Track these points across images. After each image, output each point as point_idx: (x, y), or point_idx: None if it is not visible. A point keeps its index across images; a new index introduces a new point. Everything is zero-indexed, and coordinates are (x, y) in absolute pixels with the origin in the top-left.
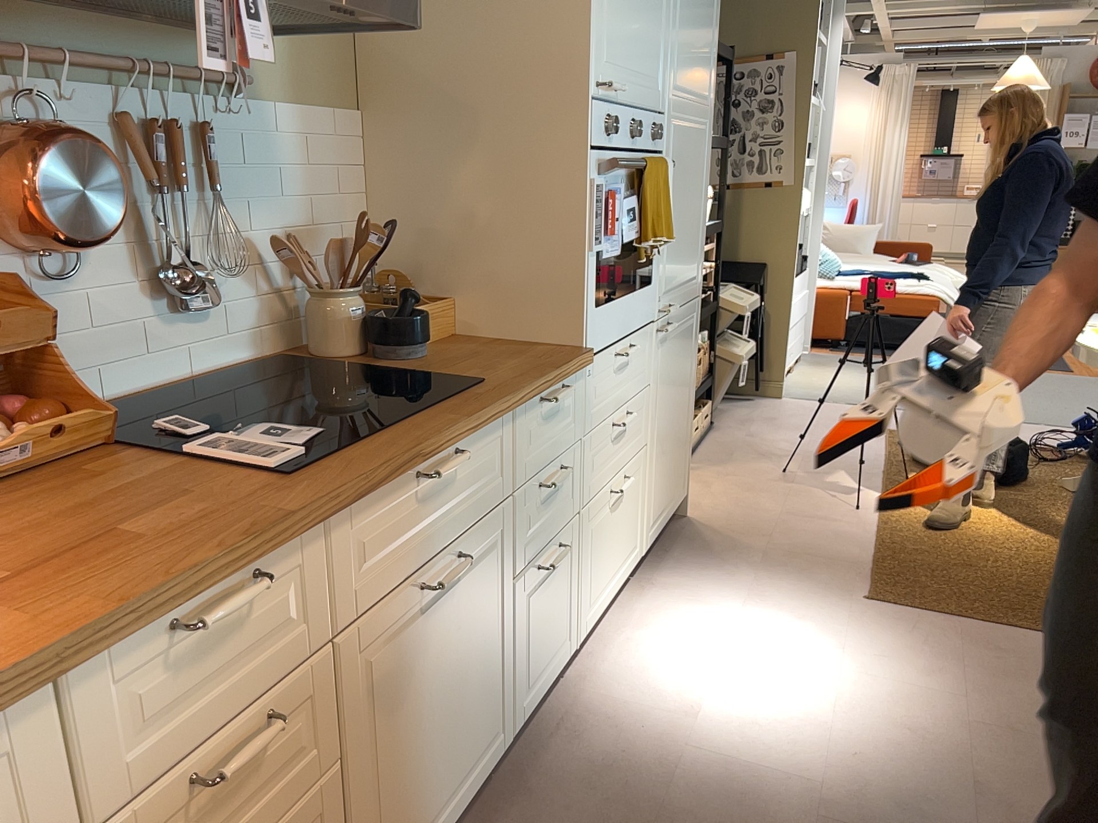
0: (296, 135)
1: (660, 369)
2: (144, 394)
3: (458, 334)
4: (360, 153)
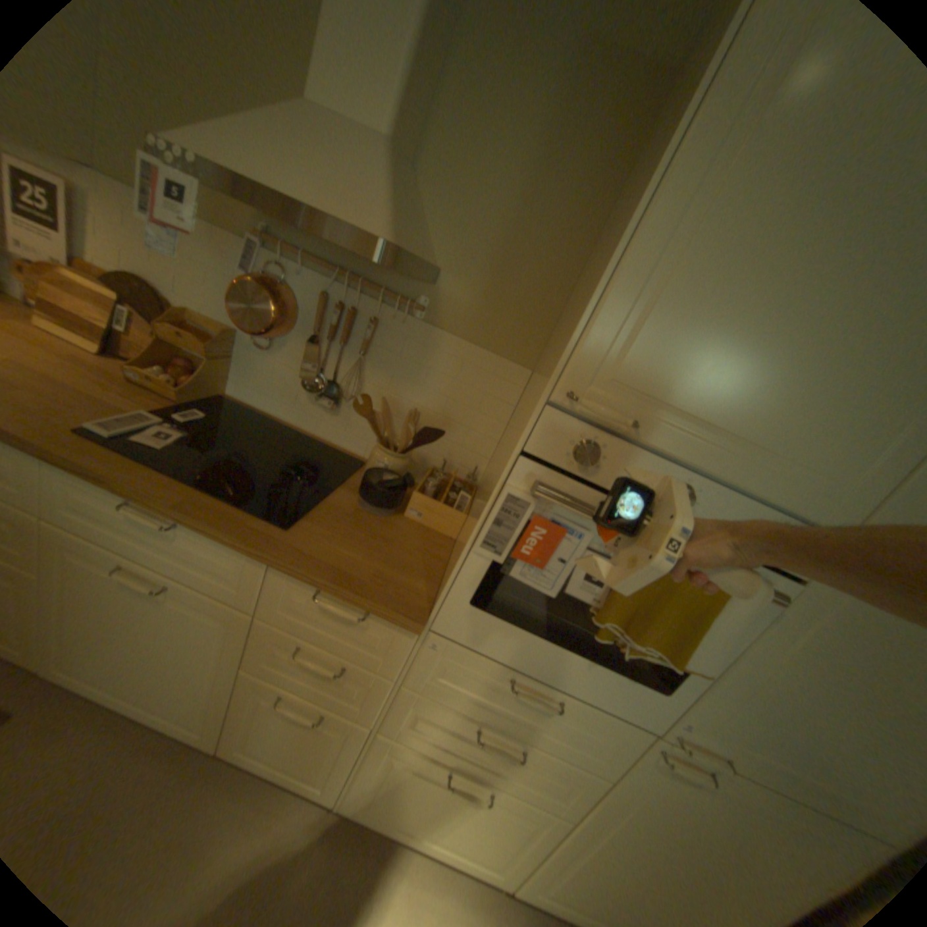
0: (454, 357)
1: (651, 794)
2: (285, 425)
3: (453, 541)
4: (513, 396)
